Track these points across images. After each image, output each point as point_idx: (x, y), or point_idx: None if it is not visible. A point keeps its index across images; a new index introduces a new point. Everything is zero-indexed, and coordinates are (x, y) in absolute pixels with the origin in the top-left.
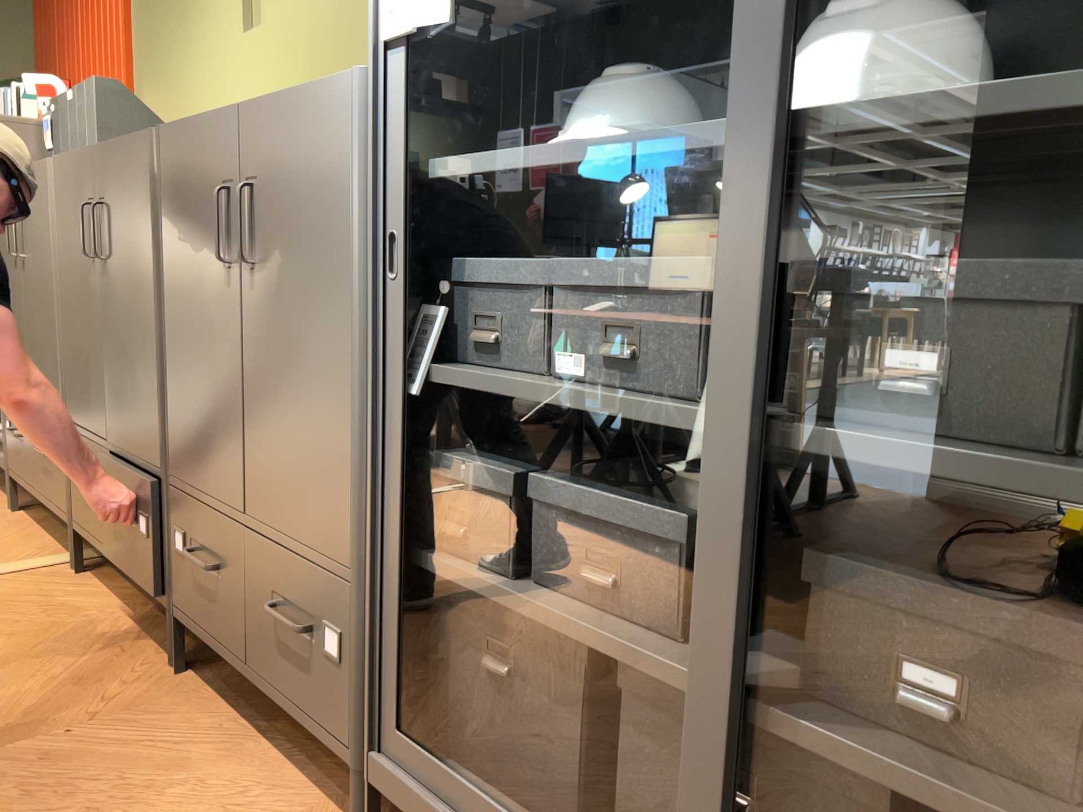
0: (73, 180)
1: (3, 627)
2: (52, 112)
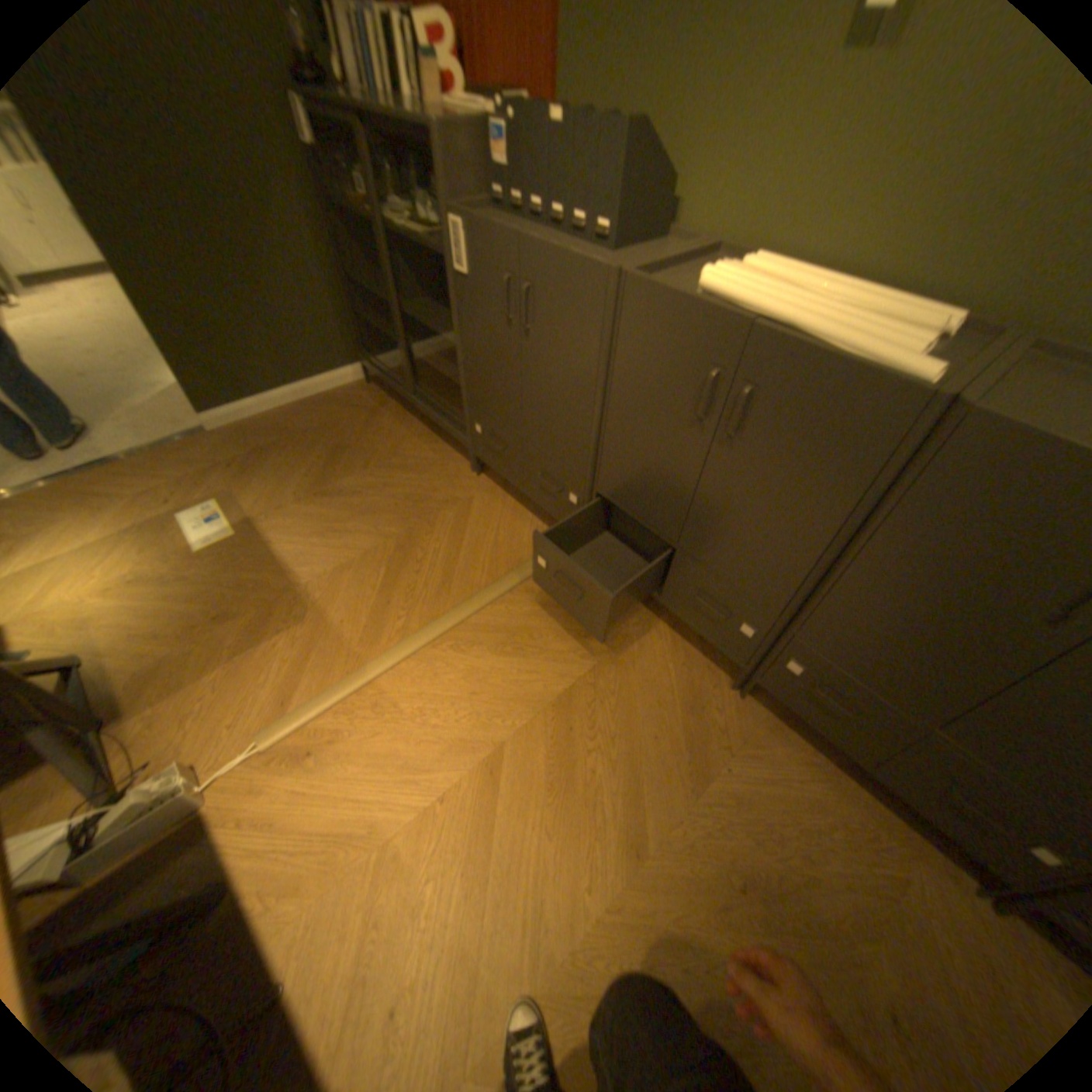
0: (675, 322)
1: (593, 639)
2: (503, 113)
